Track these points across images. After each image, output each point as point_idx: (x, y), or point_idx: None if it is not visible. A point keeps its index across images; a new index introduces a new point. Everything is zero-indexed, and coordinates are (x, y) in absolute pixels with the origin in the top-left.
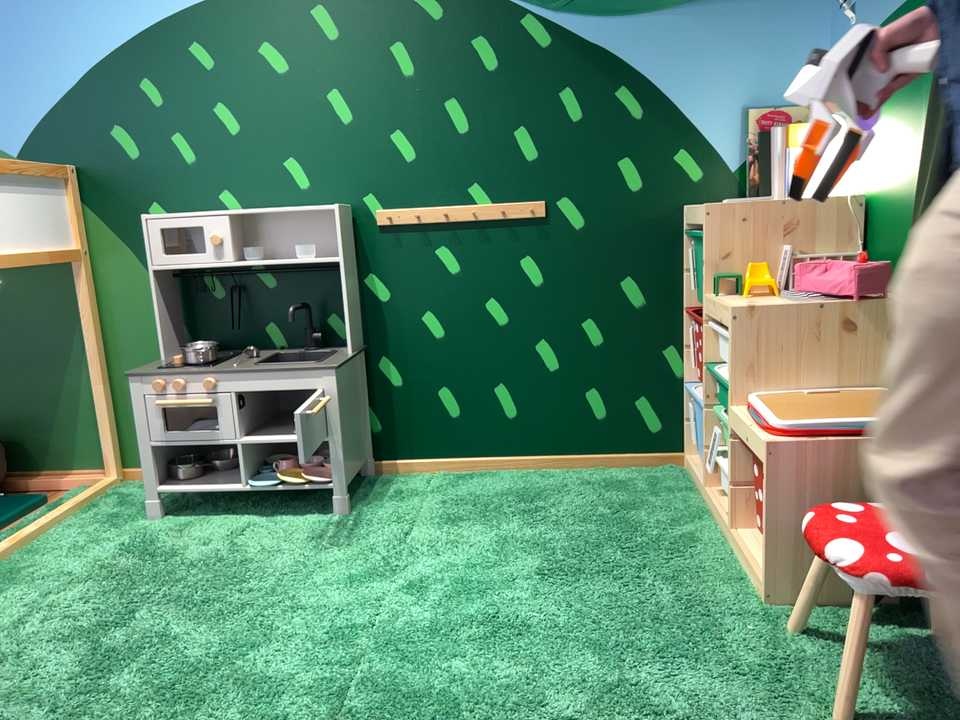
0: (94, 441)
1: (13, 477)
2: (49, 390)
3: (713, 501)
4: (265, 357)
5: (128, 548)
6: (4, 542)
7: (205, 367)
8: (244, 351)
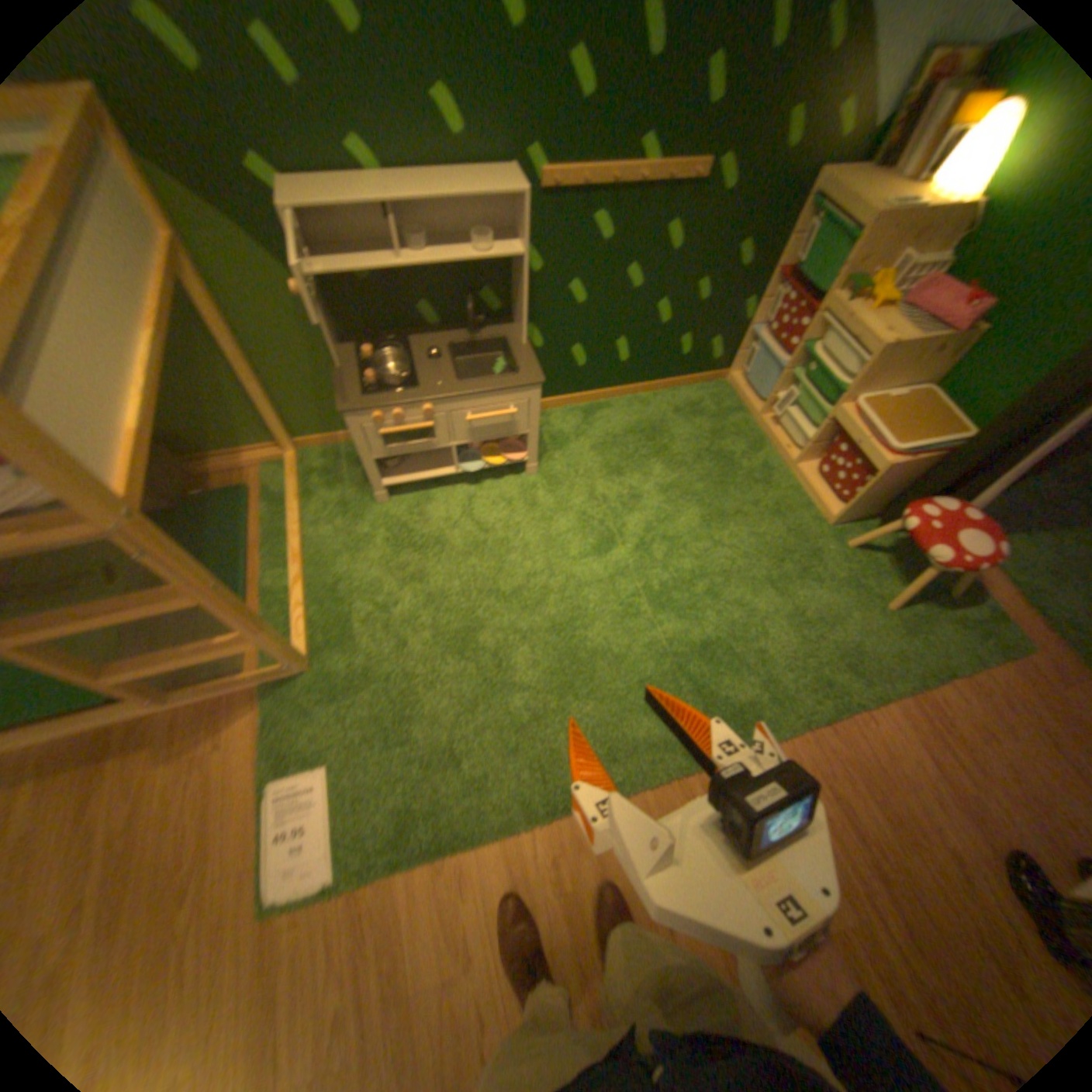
0: (253, 425)
1: (178, 465)
2: (183, 389)
3: (769, 432)
4: (447, 359)
5: (395, 543)
6: (289, 564)
7: (412, 391)
8: (404, 338)
